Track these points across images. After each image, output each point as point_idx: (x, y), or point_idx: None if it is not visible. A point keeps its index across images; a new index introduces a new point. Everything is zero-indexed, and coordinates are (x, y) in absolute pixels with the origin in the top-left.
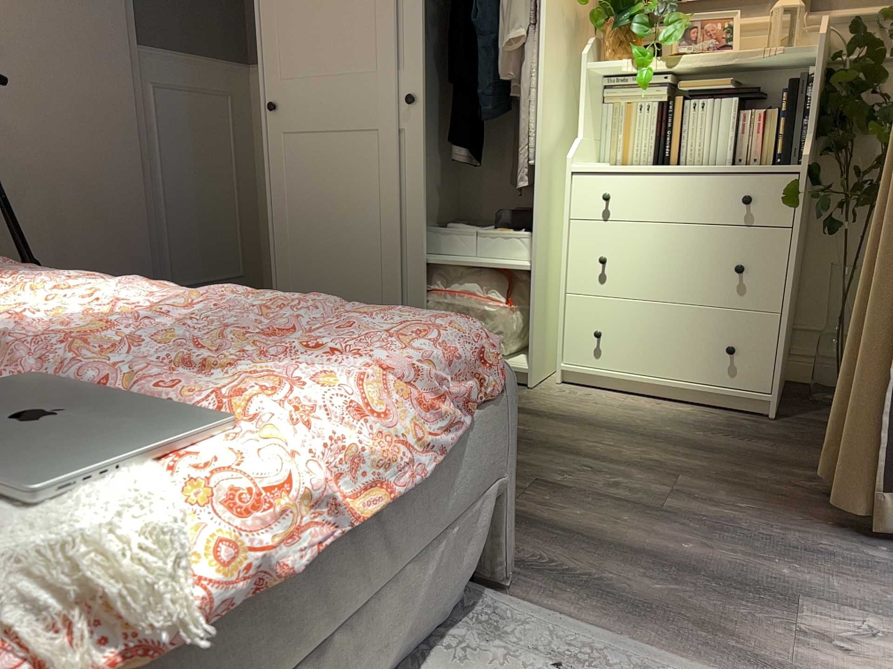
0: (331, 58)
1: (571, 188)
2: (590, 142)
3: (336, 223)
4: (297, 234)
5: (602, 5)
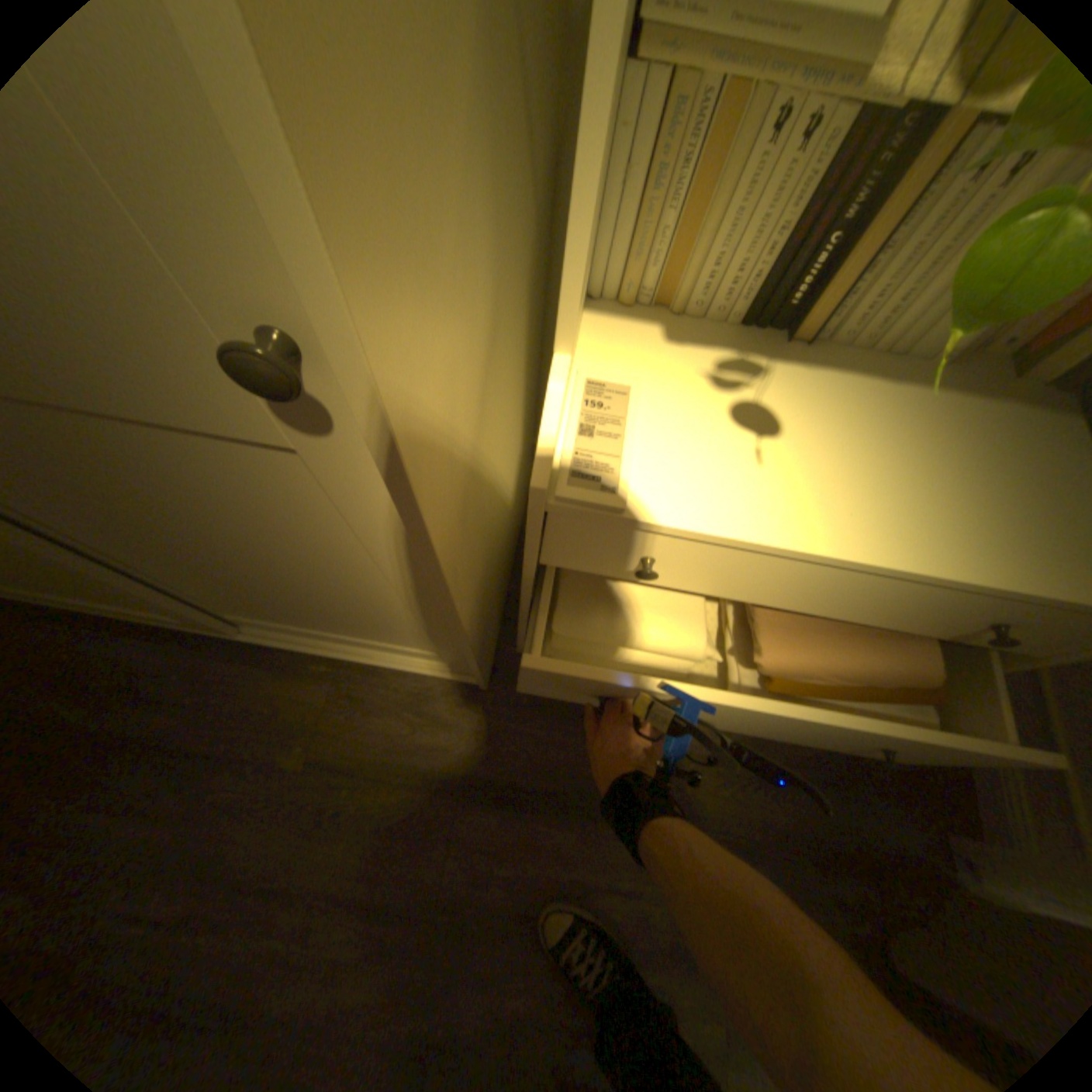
0: None
1: (537, 532)
2: (578, 297)
3: None
4: None
5: None
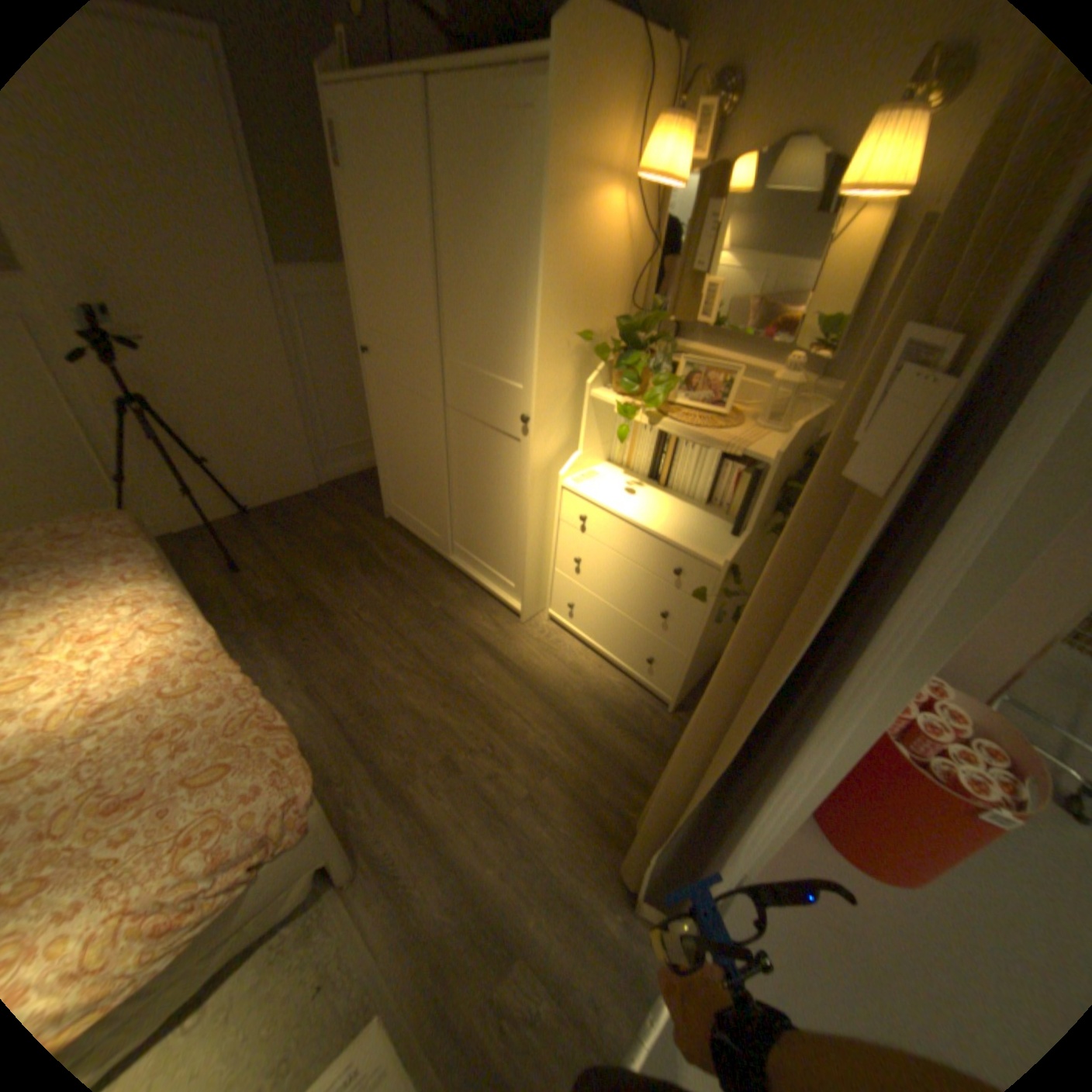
0: (398, 327)
1: (561, 499)
2: (595, 451)
3: (411, 457)
4: (390, 452)
5: (608, 343)
